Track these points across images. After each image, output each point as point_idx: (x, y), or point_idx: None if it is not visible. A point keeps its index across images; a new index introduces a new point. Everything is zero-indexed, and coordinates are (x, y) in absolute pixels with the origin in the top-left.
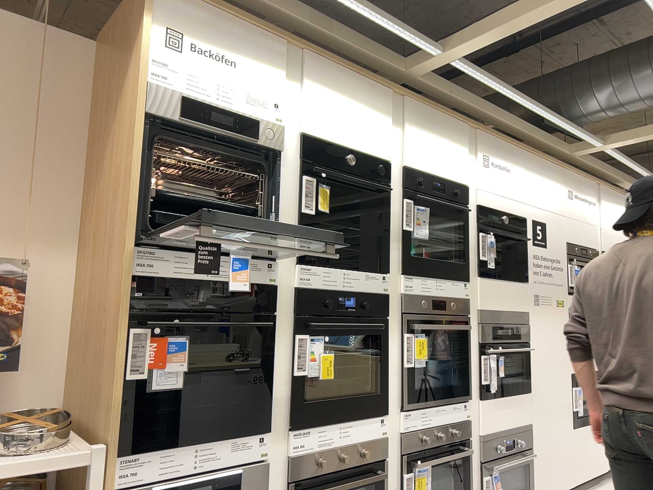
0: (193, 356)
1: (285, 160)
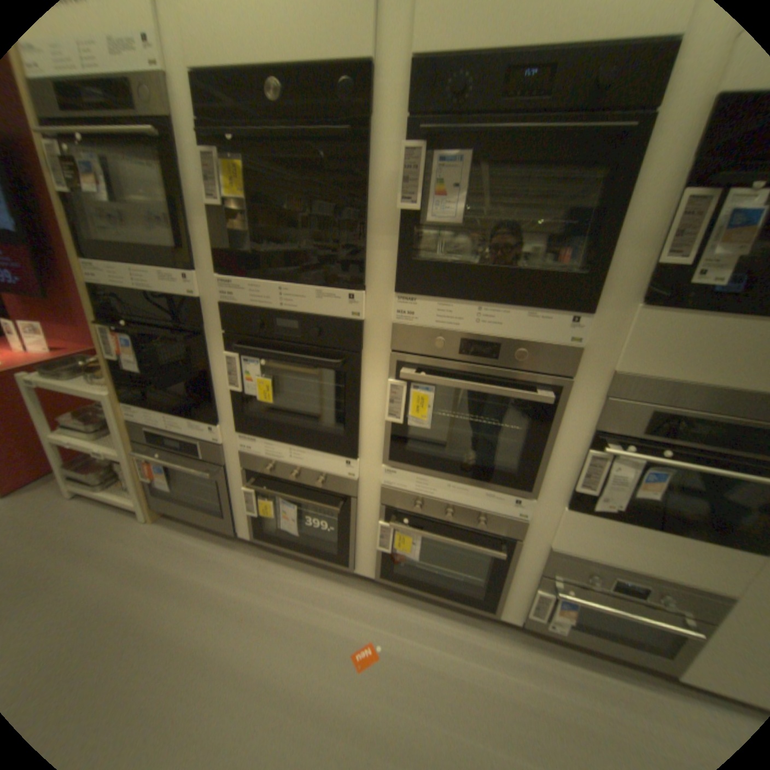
0: (132, 356)
1: (174, 127)
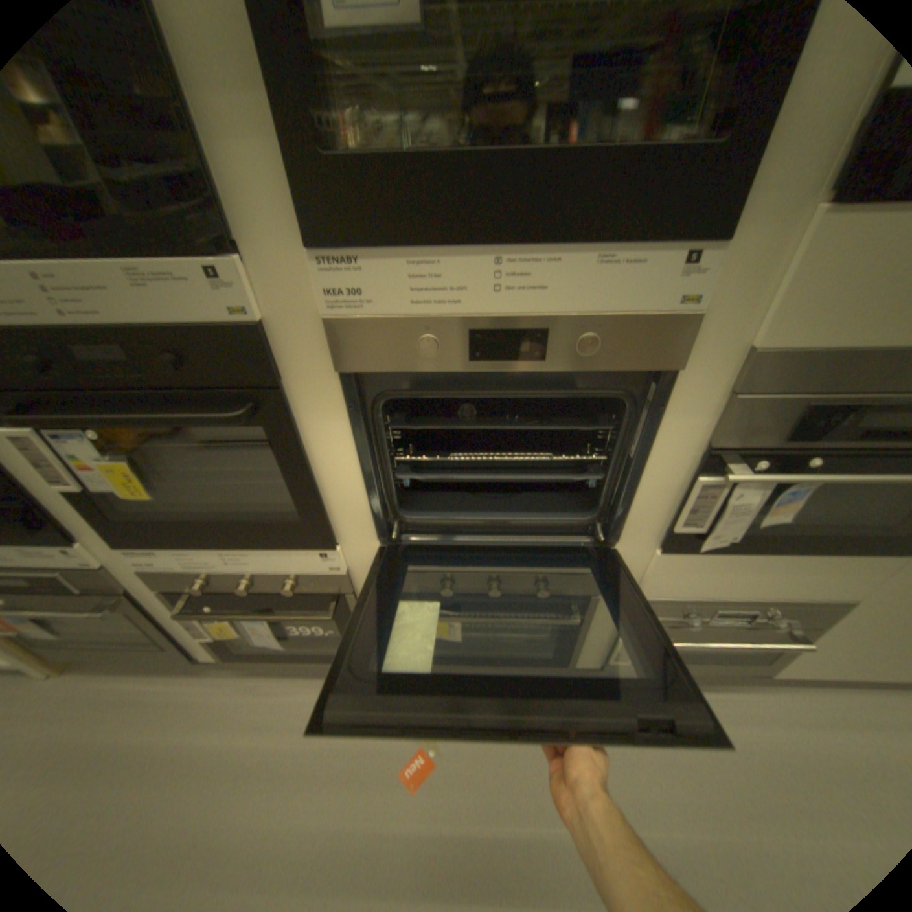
0: None
1: None
